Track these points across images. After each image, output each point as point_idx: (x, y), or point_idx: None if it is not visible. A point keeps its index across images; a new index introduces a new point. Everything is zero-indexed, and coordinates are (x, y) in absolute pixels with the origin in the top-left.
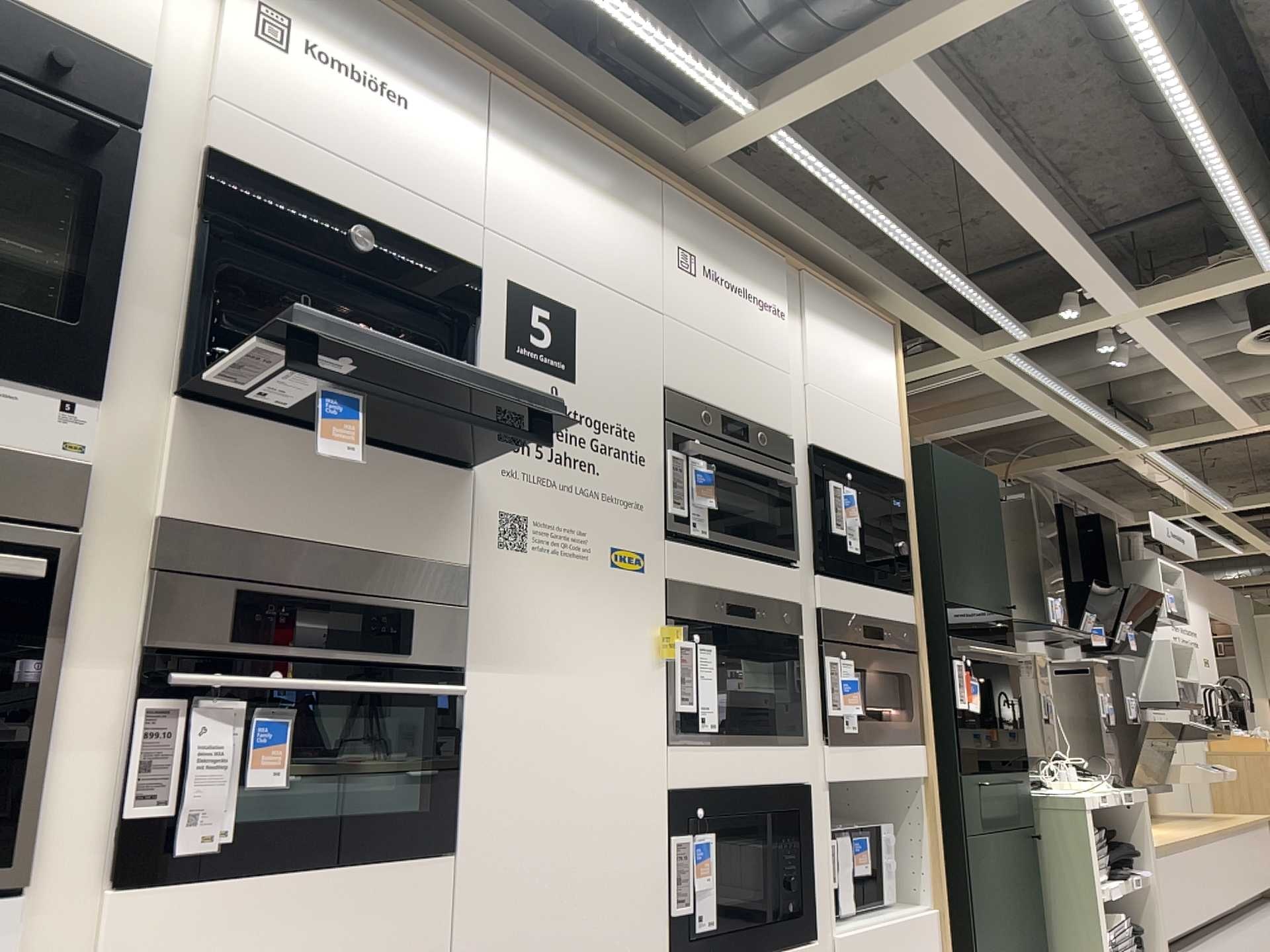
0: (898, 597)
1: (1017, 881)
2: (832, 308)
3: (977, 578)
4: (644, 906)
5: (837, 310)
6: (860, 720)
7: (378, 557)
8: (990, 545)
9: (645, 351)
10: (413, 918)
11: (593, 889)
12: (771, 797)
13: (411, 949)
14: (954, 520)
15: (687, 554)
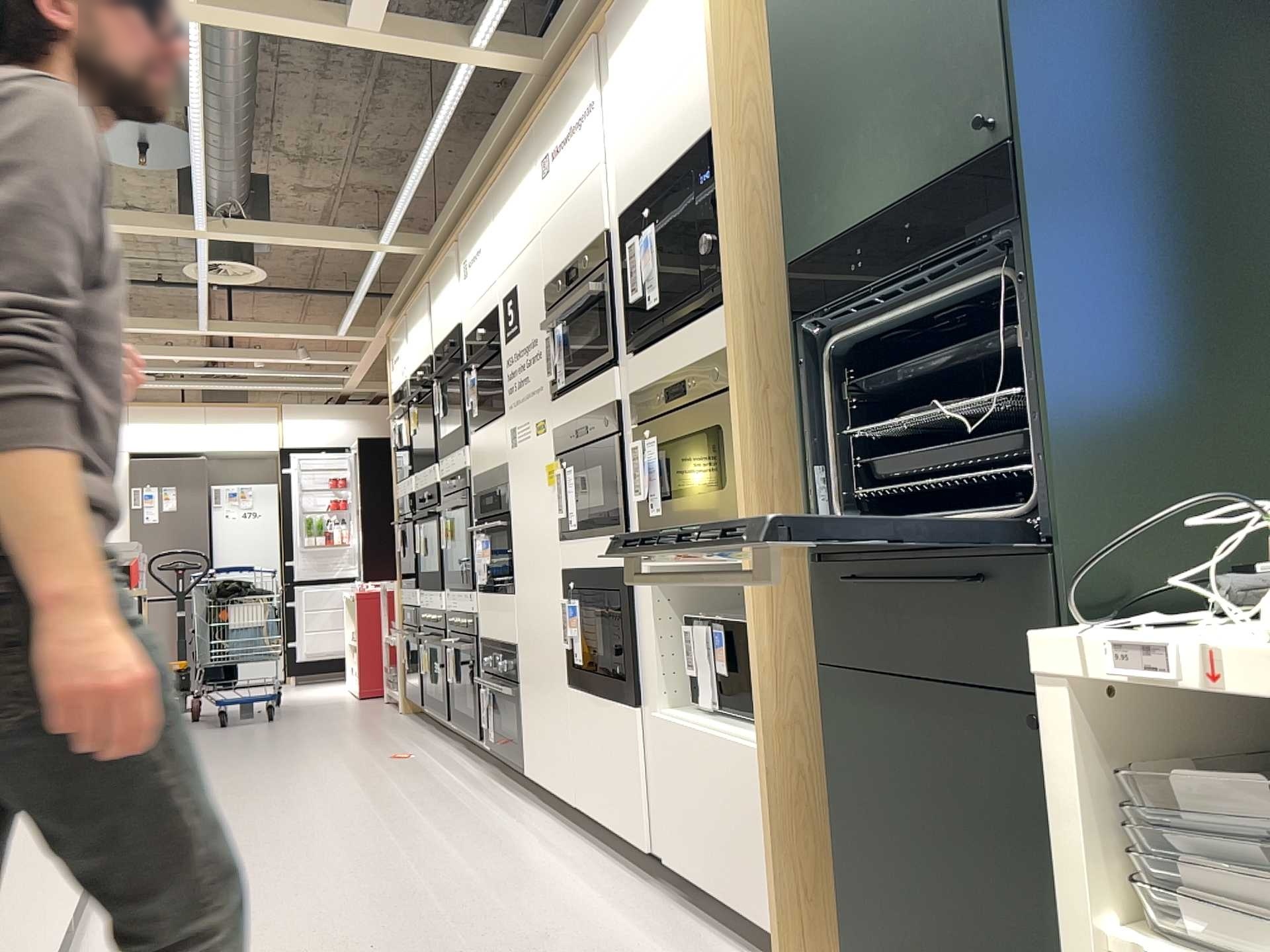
0: (711, 320)
1: (1005, 811)
2: (631, 8)
3: (885, 141)
4: (558, 639)
5: (635, 2)
6: (664, 502)
7: (505, 467)
8: (941, 6)
9: (536, 273)
10: (509, 618)
11: (543, 622)
12: (603, 580)
13: (510, 630)
14: (823, 73)
15: (558, 404)
